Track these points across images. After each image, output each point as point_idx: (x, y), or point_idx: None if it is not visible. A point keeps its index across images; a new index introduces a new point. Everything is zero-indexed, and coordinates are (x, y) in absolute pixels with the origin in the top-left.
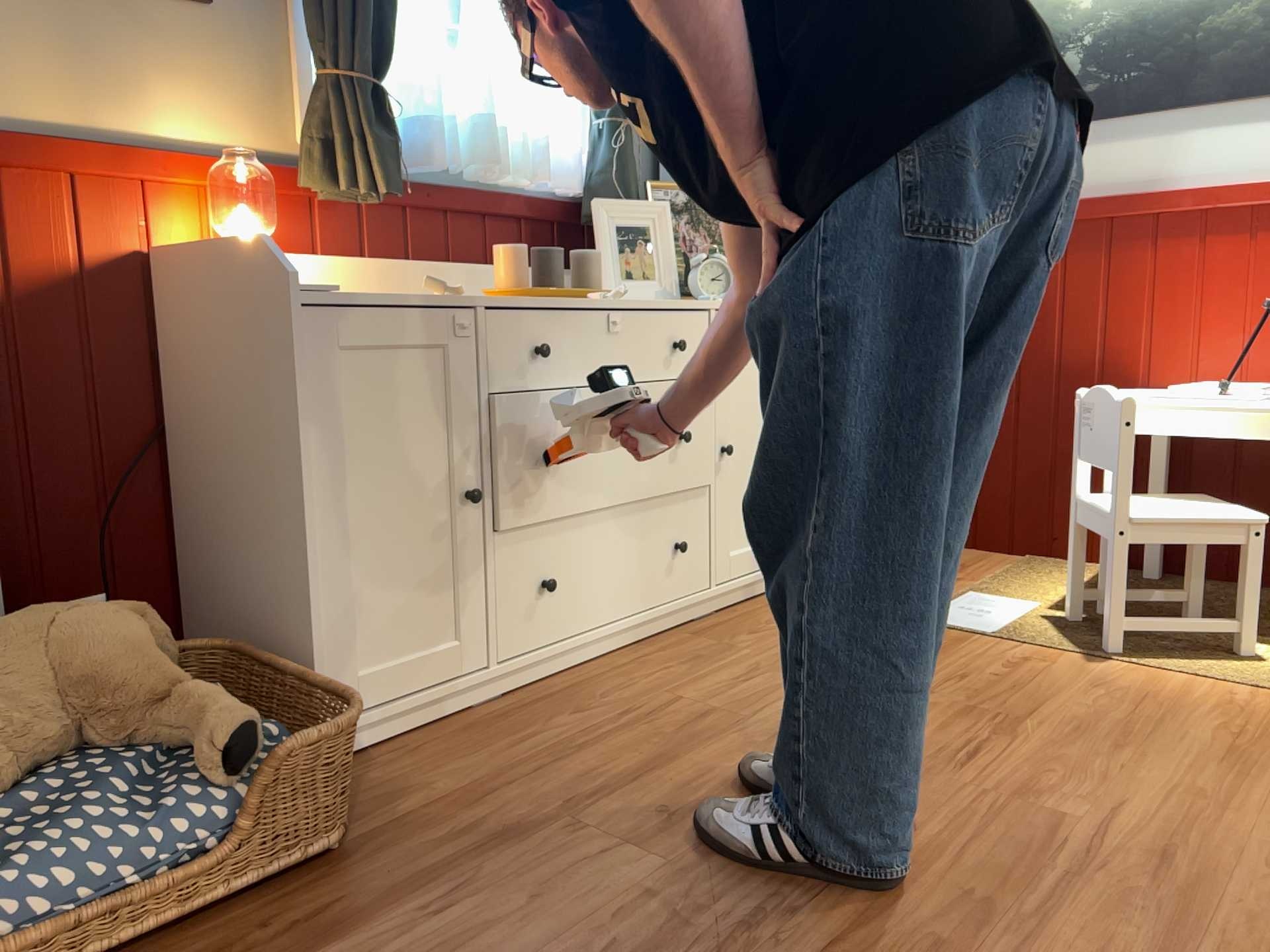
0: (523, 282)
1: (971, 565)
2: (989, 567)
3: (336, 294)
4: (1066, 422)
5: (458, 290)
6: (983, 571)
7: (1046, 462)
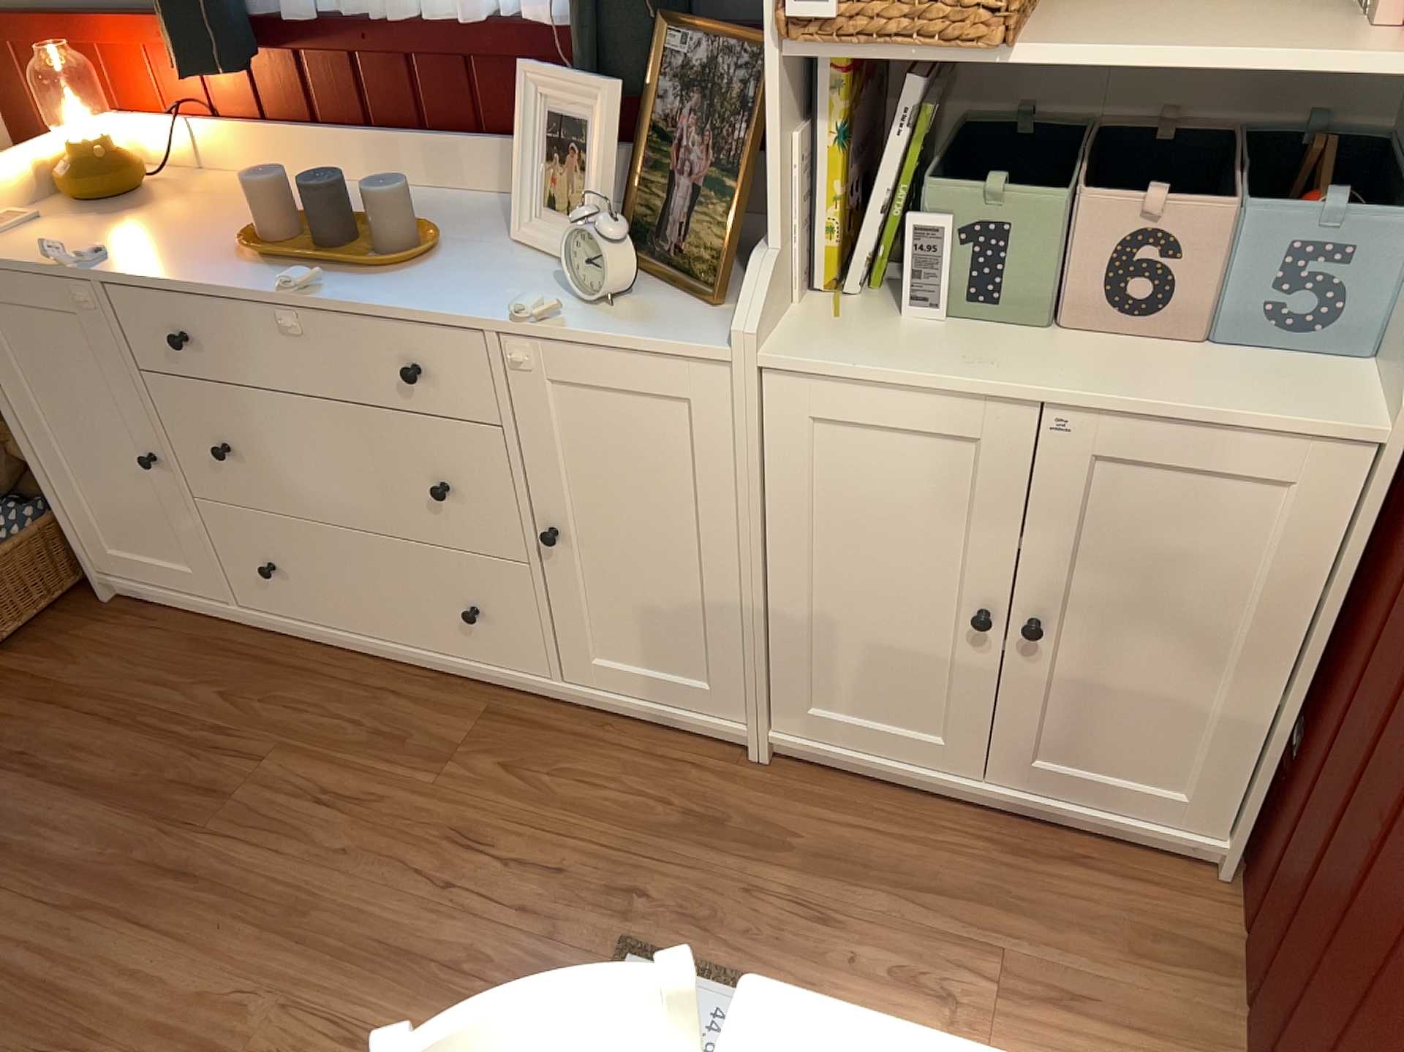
0: (280, 231)
1: (1079, 1007)
2: (1078, 1044)
3: (14, 249)
4: (1359, 1017)
5: (102, 261)
6: (1037, 1033)
7: (1316, 1038)
